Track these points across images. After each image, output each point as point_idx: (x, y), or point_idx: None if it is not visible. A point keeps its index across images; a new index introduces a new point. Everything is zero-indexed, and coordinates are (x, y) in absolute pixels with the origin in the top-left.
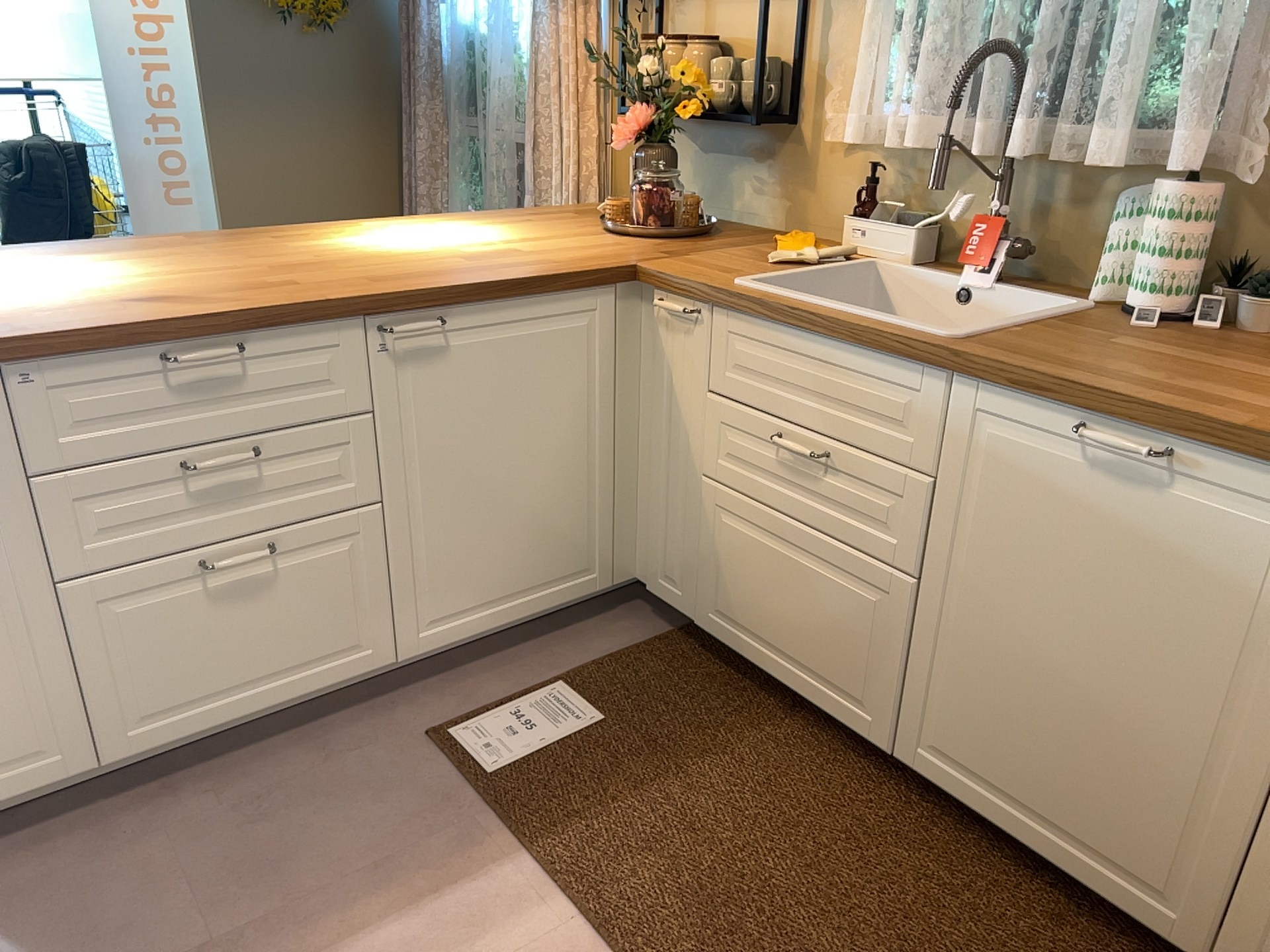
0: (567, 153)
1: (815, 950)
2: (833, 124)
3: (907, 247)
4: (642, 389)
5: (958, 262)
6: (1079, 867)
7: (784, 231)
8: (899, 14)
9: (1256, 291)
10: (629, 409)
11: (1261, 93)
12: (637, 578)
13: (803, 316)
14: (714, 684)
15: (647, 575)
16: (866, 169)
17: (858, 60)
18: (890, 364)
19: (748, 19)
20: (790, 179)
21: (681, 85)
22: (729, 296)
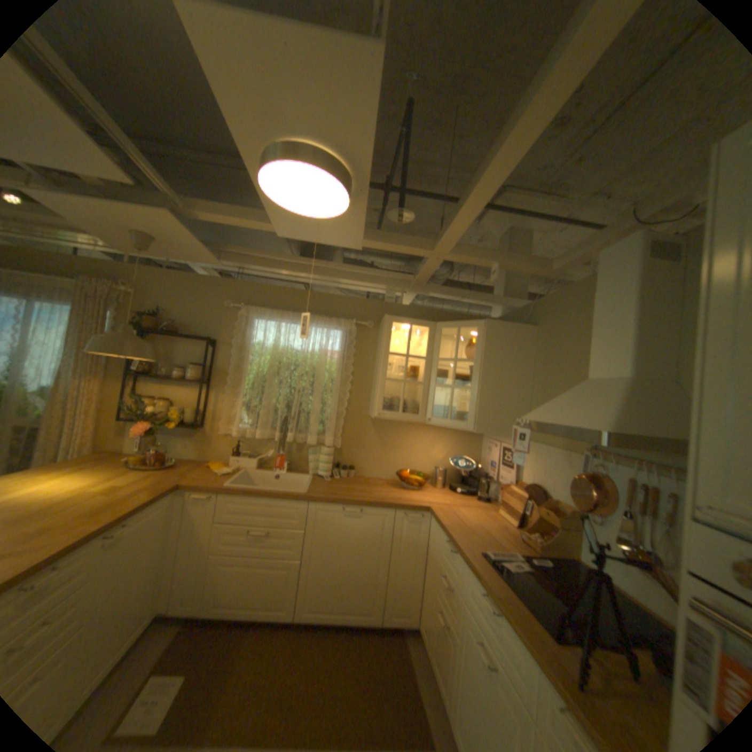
0: (72, 434)
1: (312, 693)
2: (222, 429)
3: (255, 464)
4: (173, 530)
5: (266, 466)
6: (352, 622)
7: (198, 460)
8: (246, 402)
9: (340, 468)
10: (166, 540)
11: (337, 429)
12: (159, 613)
13: (259, 494)
14: (214, 638)
15: (166, 609)
16: (233, 441)
17: (231, 411)
18: (289, 503)
19: (182, 394)
20: (201, 444)
21: (167, 416)
22: (227, 491)
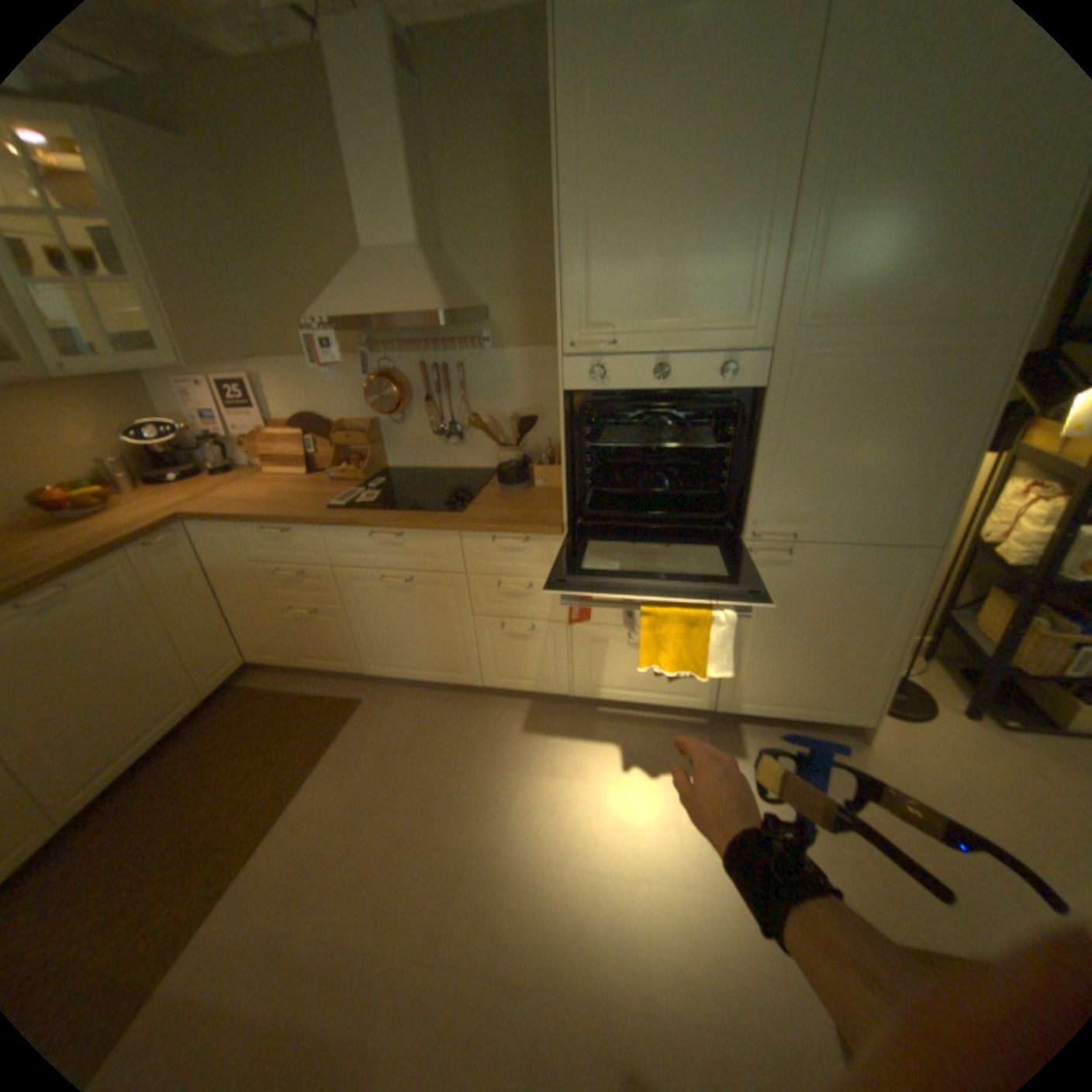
0: None
1: (208, 813)
2: None
3: None
4: None
5: None
6: (159, 732)
7: None
8: None
9: None
10: None
11: None
12: None
13: None
14: None
15: None
16: None
17: None
18: None
19: None
20: None
21: None
22: None
